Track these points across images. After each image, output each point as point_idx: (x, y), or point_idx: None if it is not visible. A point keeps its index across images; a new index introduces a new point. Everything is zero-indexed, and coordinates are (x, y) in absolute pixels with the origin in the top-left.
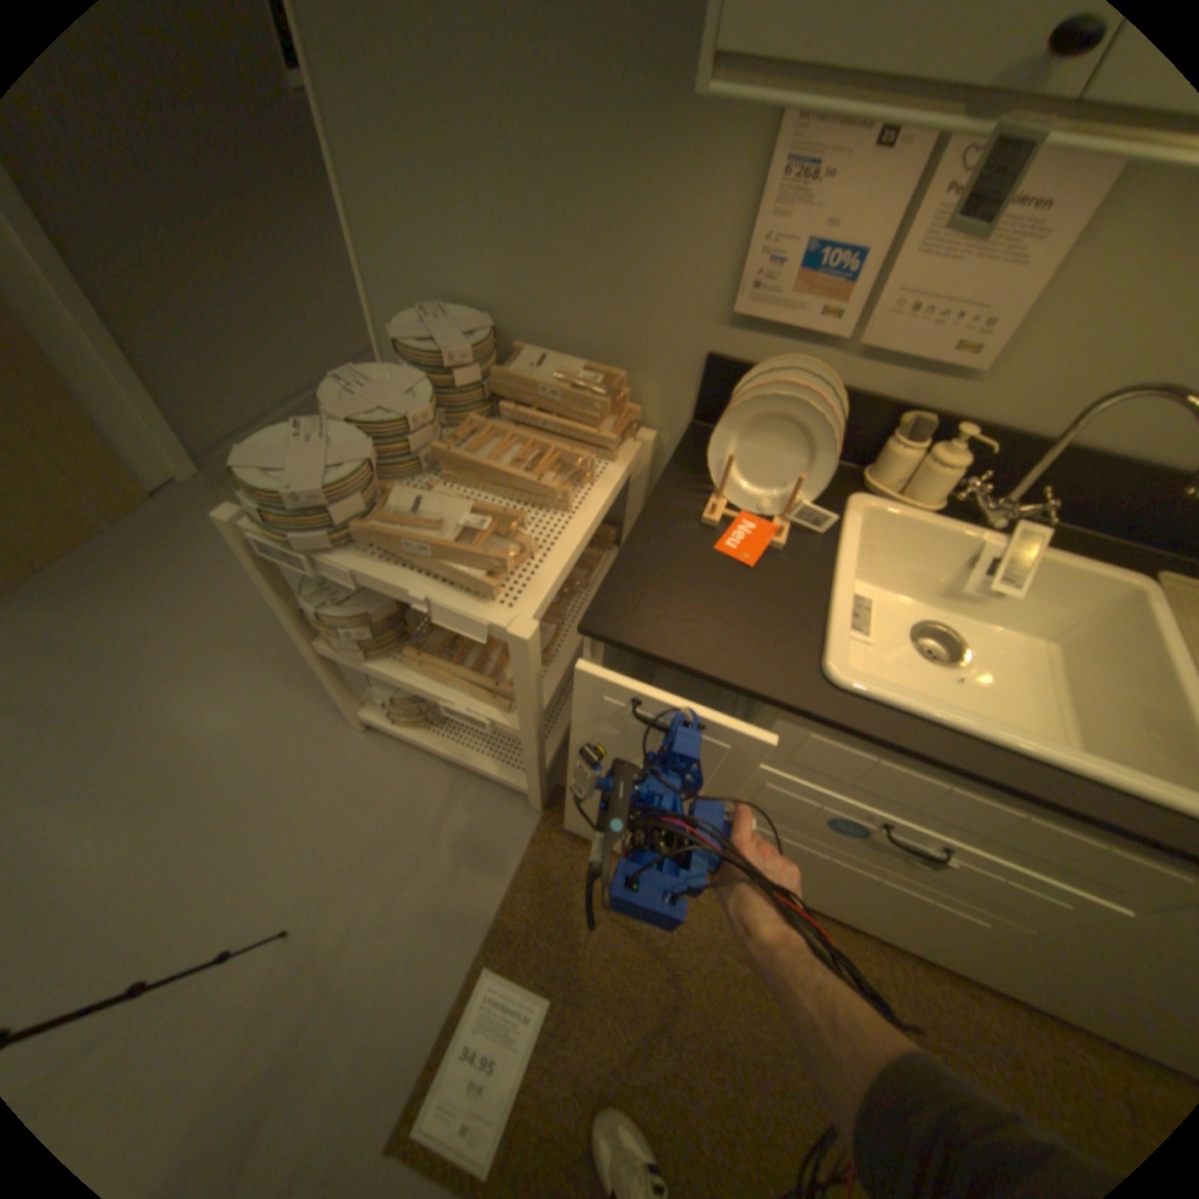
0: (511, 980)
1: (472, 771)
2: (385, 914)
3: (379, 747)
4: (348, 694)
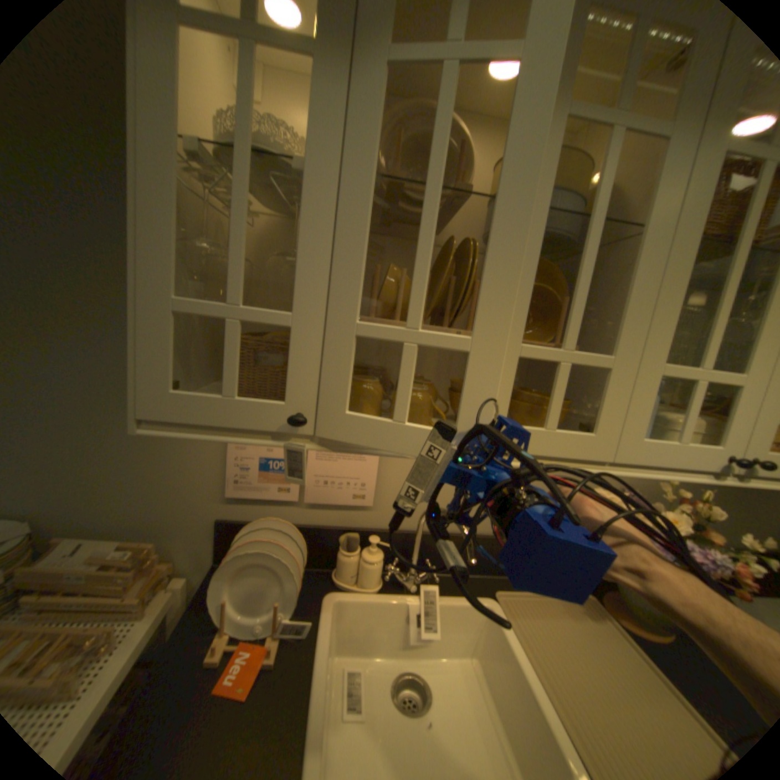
0: None
1: None
2: None
3: None
4: None
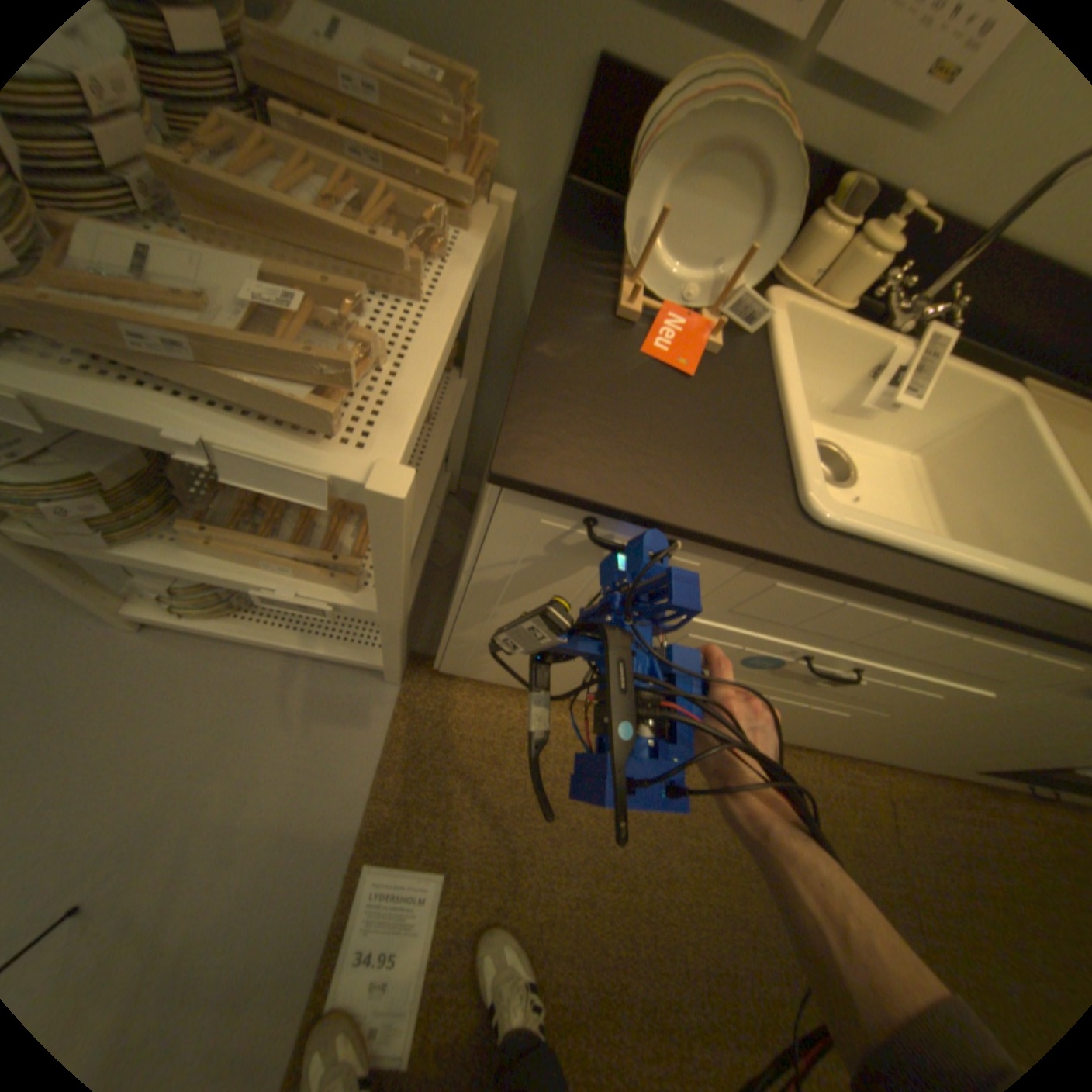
0: (396, 867)
1: (306, 656)
2: (221, 843)
3: (166, 646)
4: (95, 588)
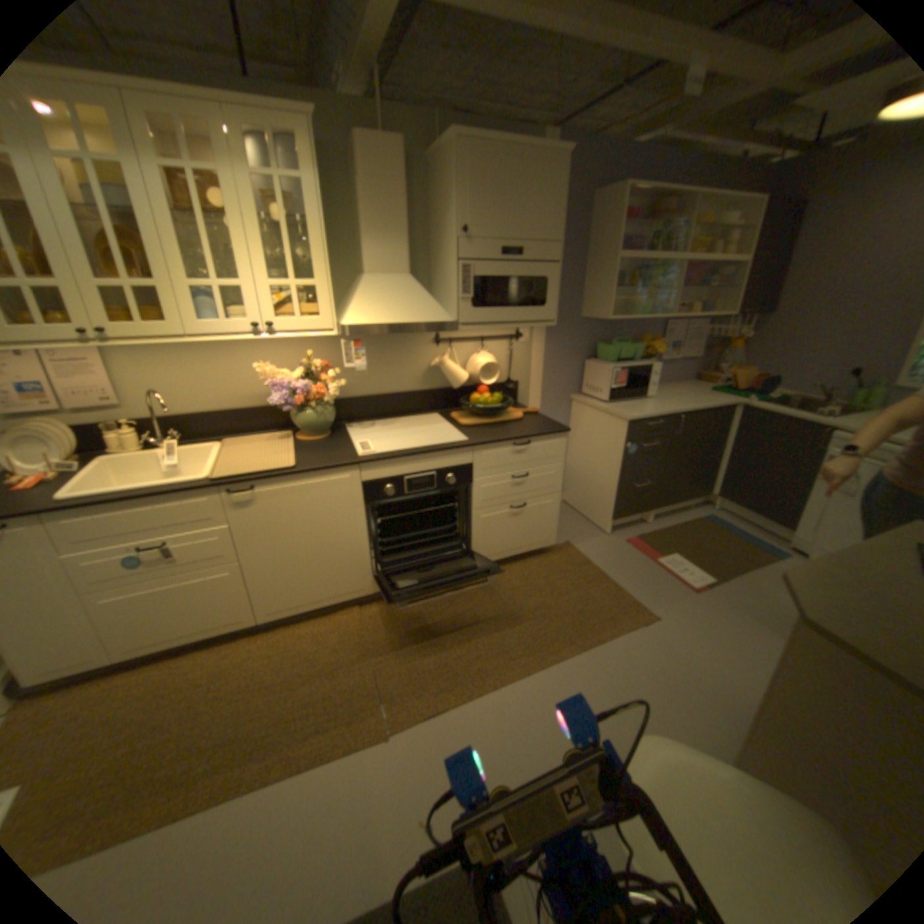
0: None
1: None
2: None
3: None
4: None
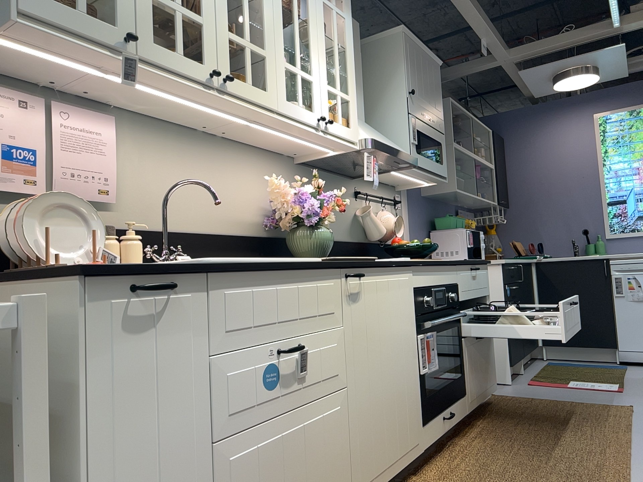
0: None
1: None
2: None
3: None
4: None
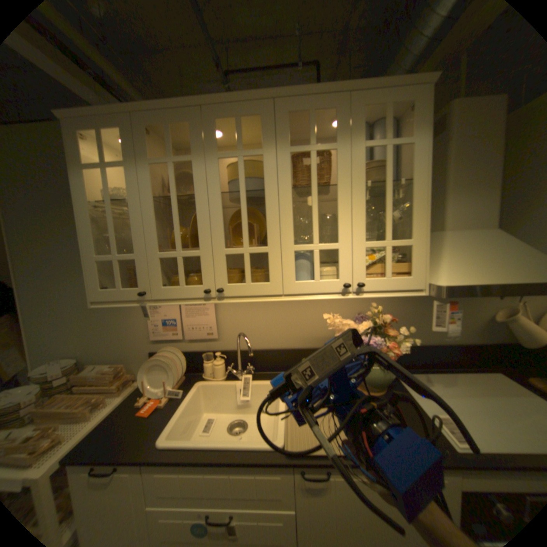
0: None
1: None
2: None
3: None
4: None
